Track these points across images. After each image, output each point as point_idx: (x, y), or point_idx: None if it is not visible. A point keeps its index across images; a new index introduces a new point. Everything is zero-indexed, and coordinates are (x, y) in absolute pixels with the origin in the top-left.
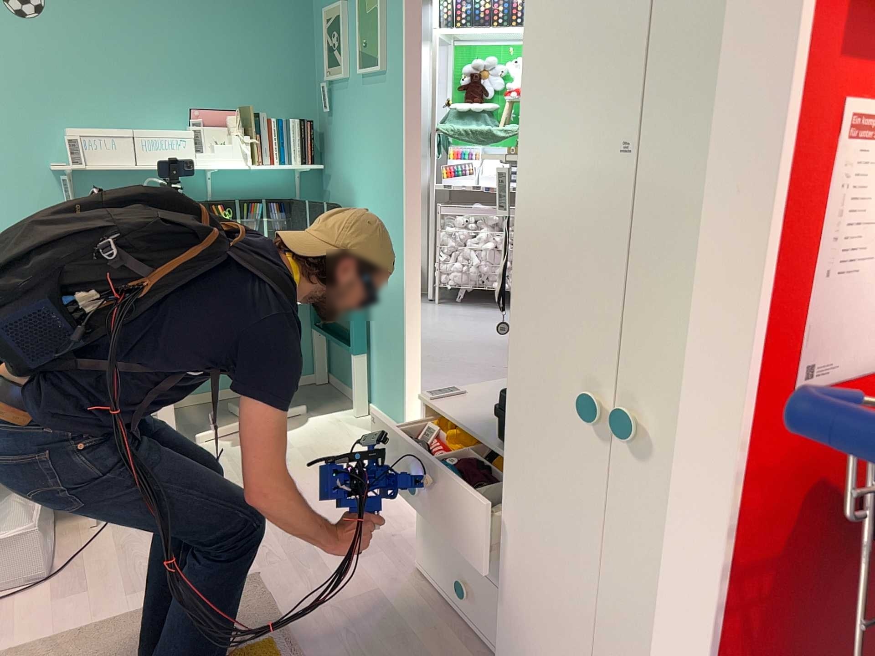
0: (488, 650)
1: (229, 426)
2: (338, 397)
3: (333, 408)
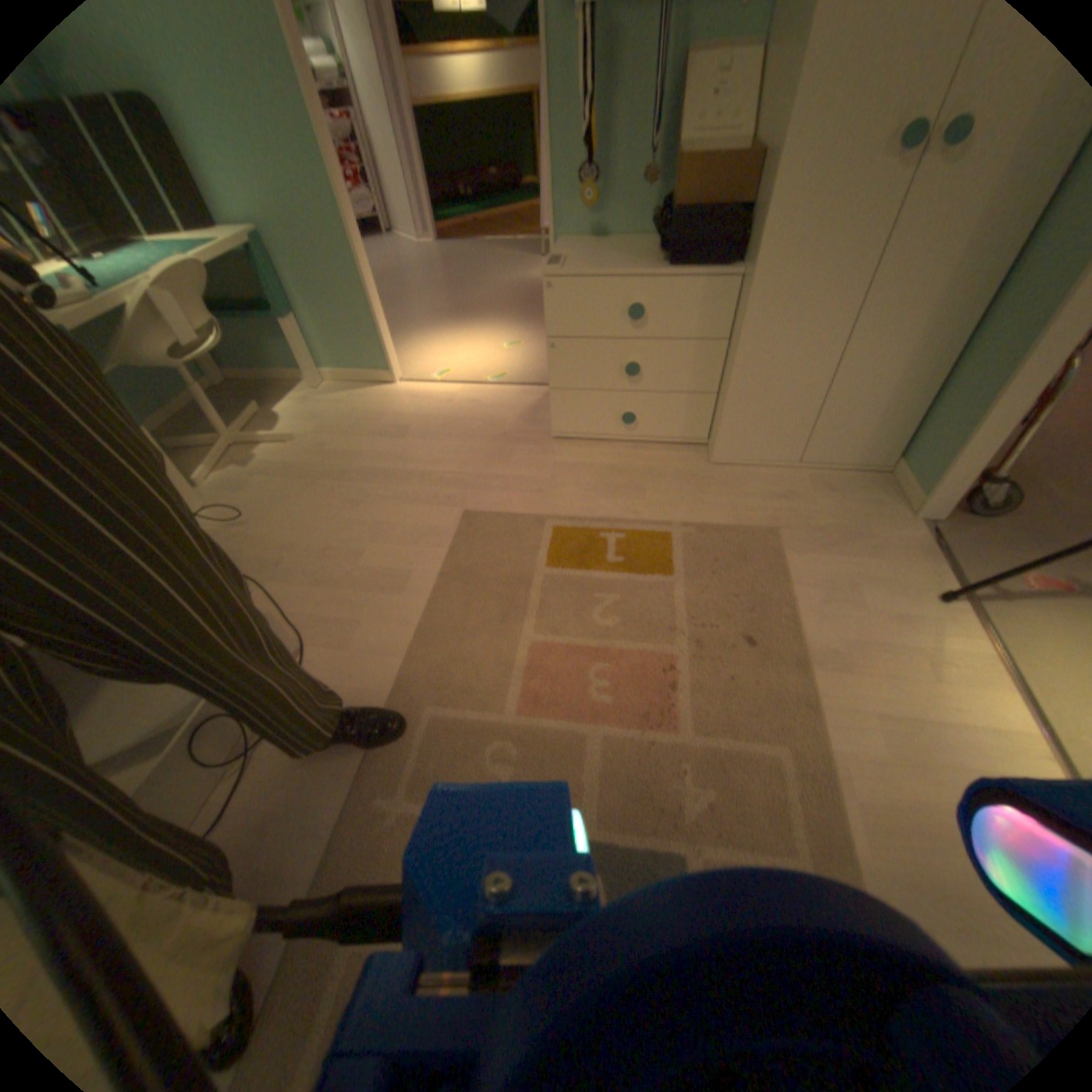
0: (657, 442)
1: (212, 453)
2: (262, 384)
3: (275, 392)
